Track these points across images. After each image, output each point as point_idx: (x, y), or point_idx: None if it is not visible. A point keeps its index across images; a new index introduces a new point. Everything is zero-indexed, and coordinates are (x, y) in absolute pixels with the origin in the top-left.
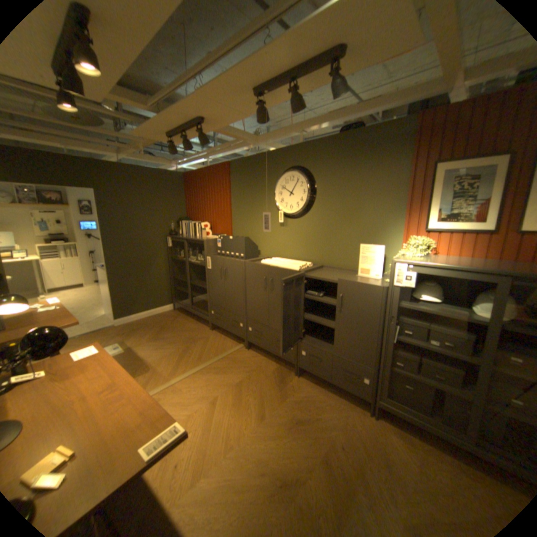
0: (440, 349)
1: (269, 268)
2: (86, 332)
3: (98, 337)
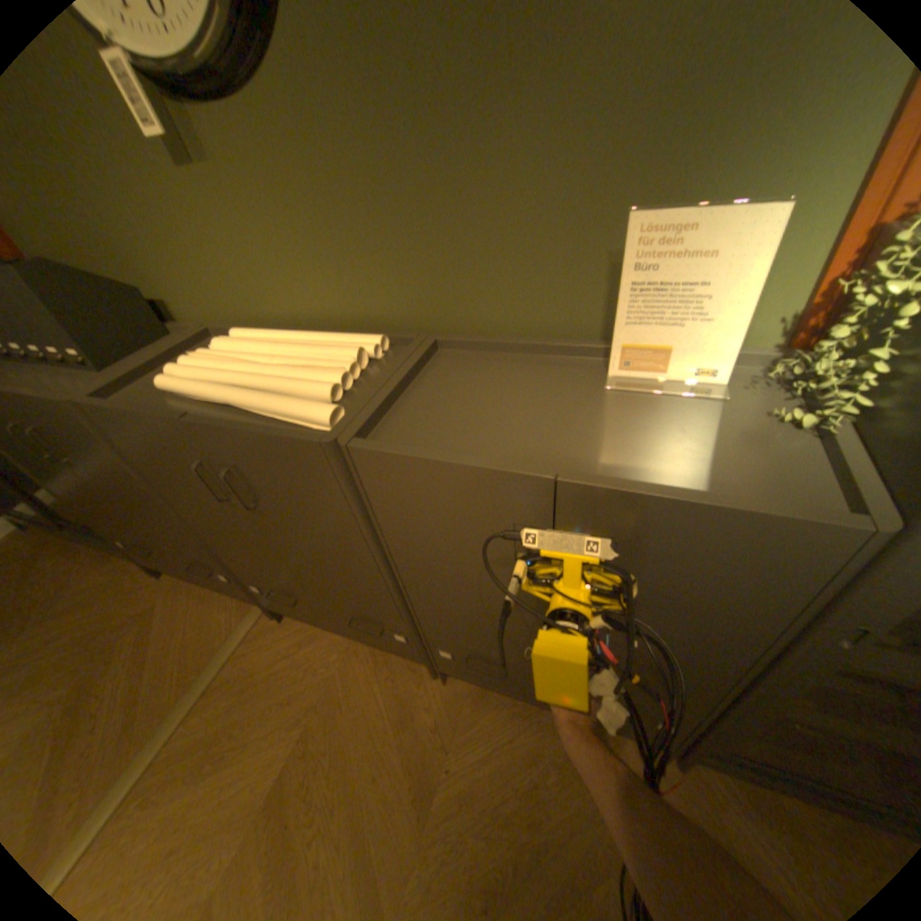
0: None
1: (188, 427)
2: None
3: None
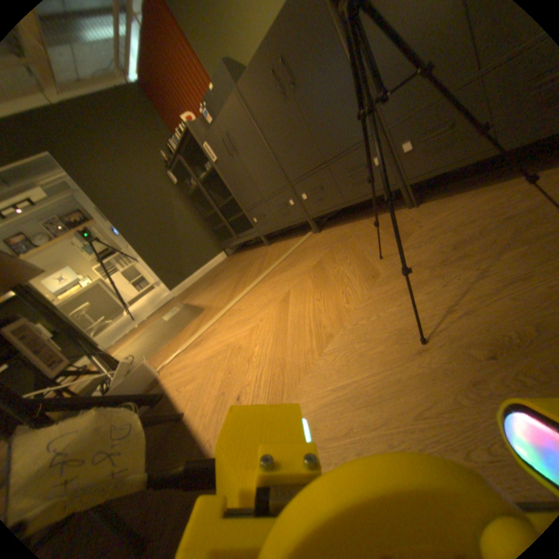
0: None
1: (268, 40)
2: (152, 313)
3: (161, 311)
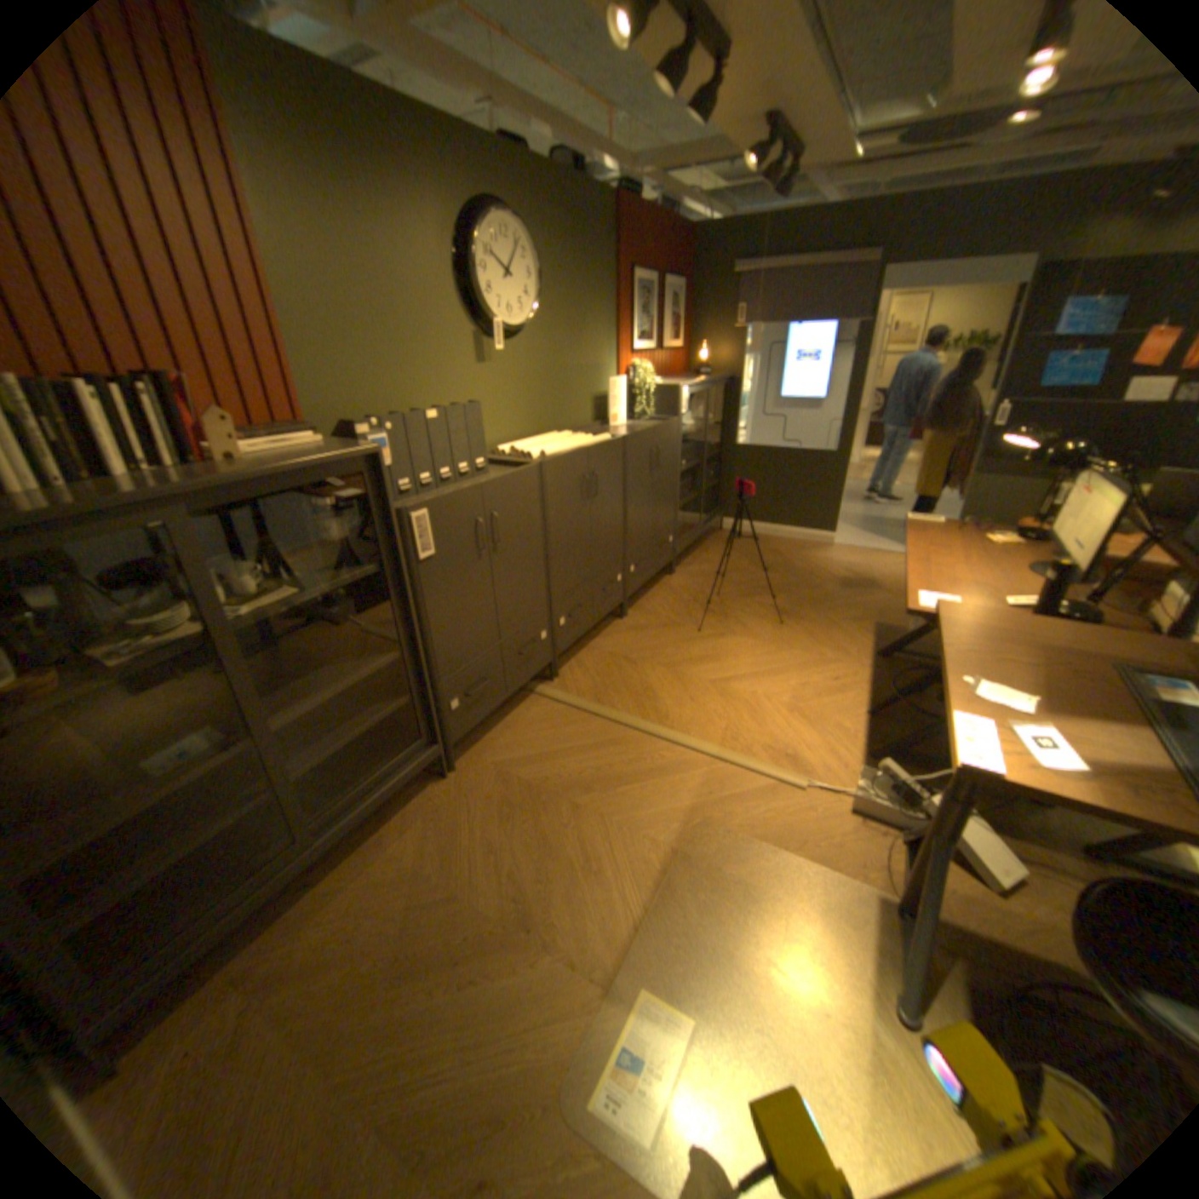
0: (686, 466)
1: (589, 452)
2: None
3: None
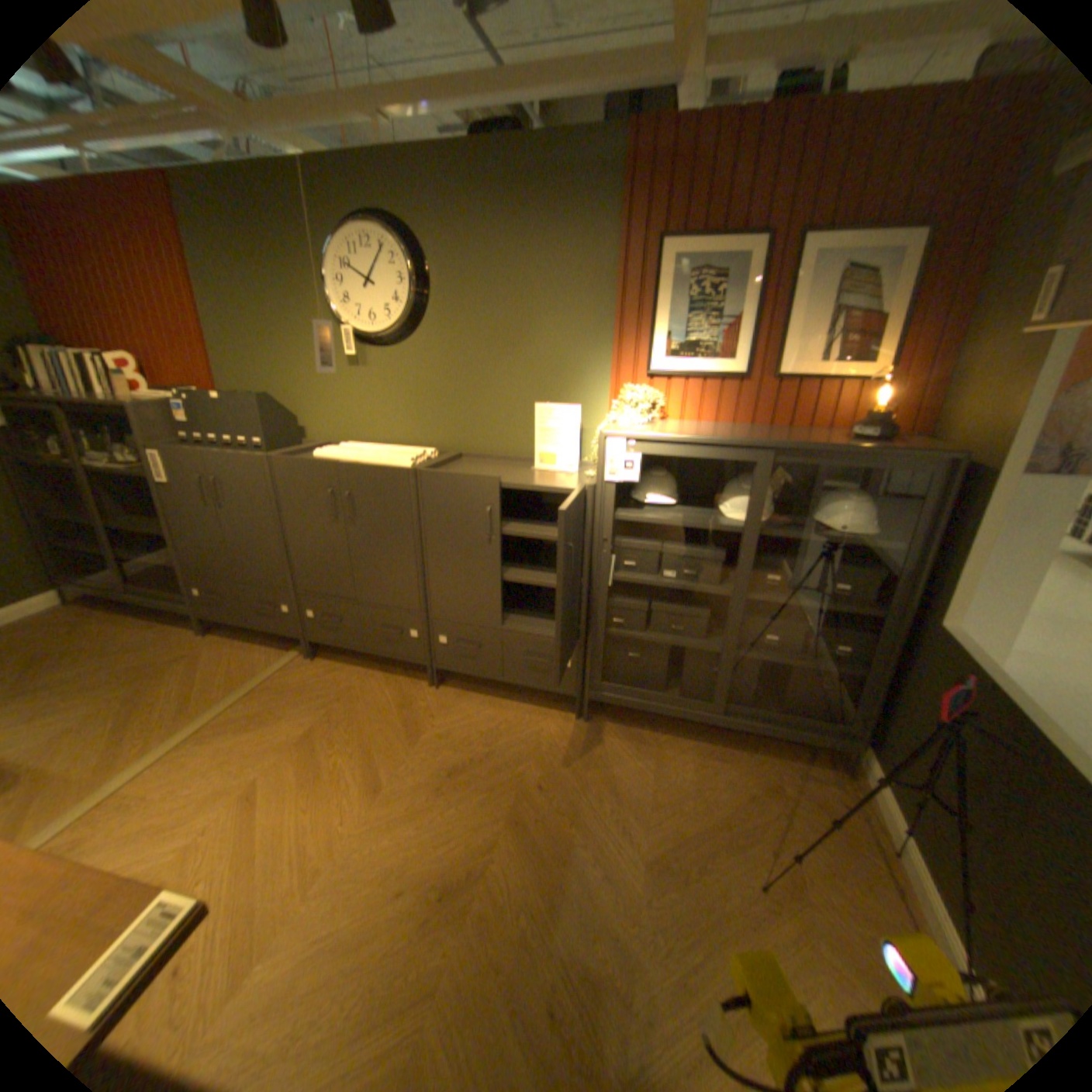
0: (677, 581)
1: (339, 467)
2: None
3: None
